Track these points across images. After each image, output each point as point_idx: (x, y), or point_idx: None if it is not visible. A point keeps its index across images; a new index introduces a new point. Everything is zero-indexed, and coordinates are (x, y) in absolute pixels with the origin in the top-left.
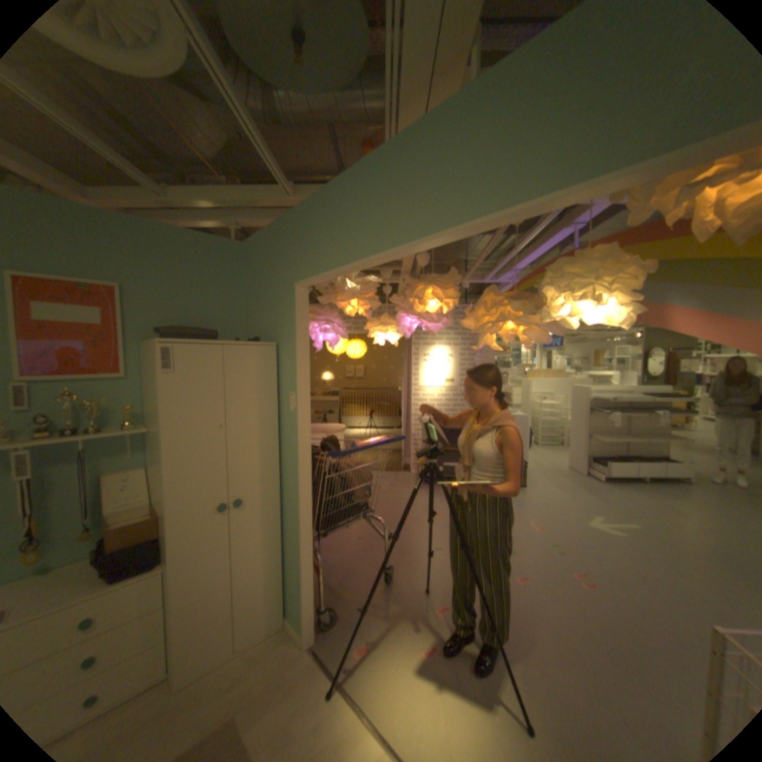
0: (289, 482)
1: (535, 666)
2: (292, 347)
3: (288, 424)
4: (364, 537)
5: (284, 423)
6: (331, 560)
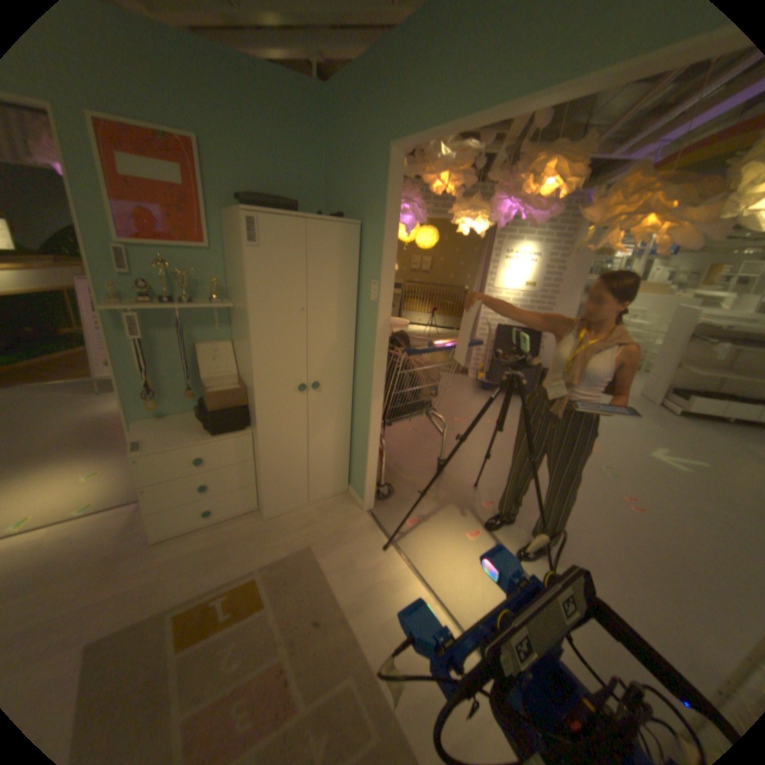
0: (362, 372)
1: (570, 563)
2: (378, 226)
3: (366, 314)
4: (419, 429)
5: (361, 312)
6: (388, 444)
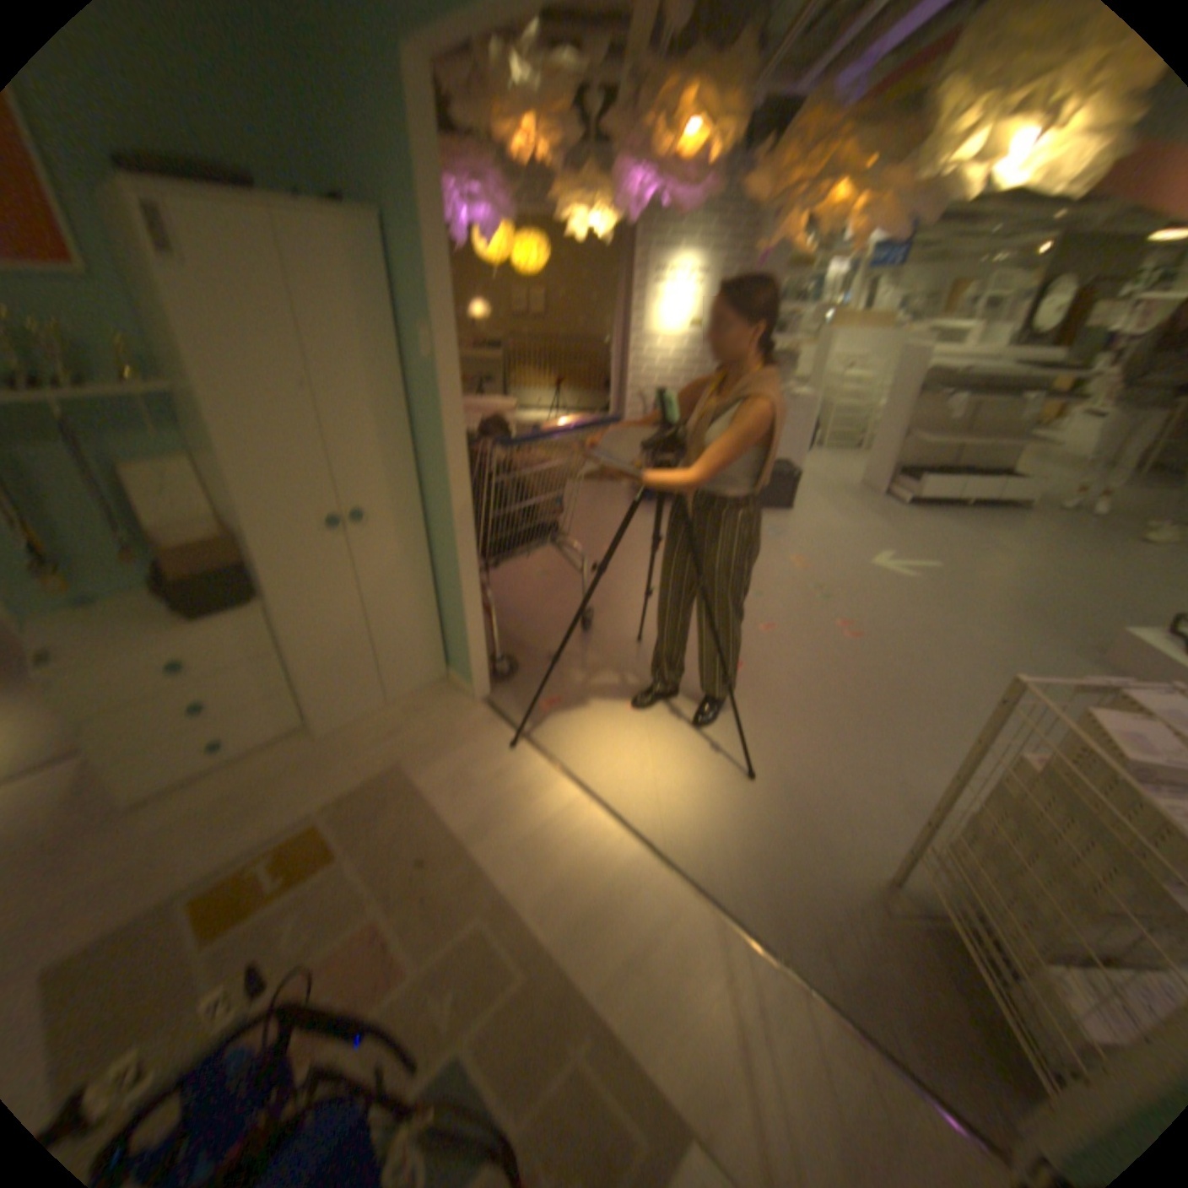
0: (431, 492)
1: (766, 719)
2: (407, 227)
3: (418, 392)
4: (549, 576)
5: (410, 390)
6: (503, 604)
